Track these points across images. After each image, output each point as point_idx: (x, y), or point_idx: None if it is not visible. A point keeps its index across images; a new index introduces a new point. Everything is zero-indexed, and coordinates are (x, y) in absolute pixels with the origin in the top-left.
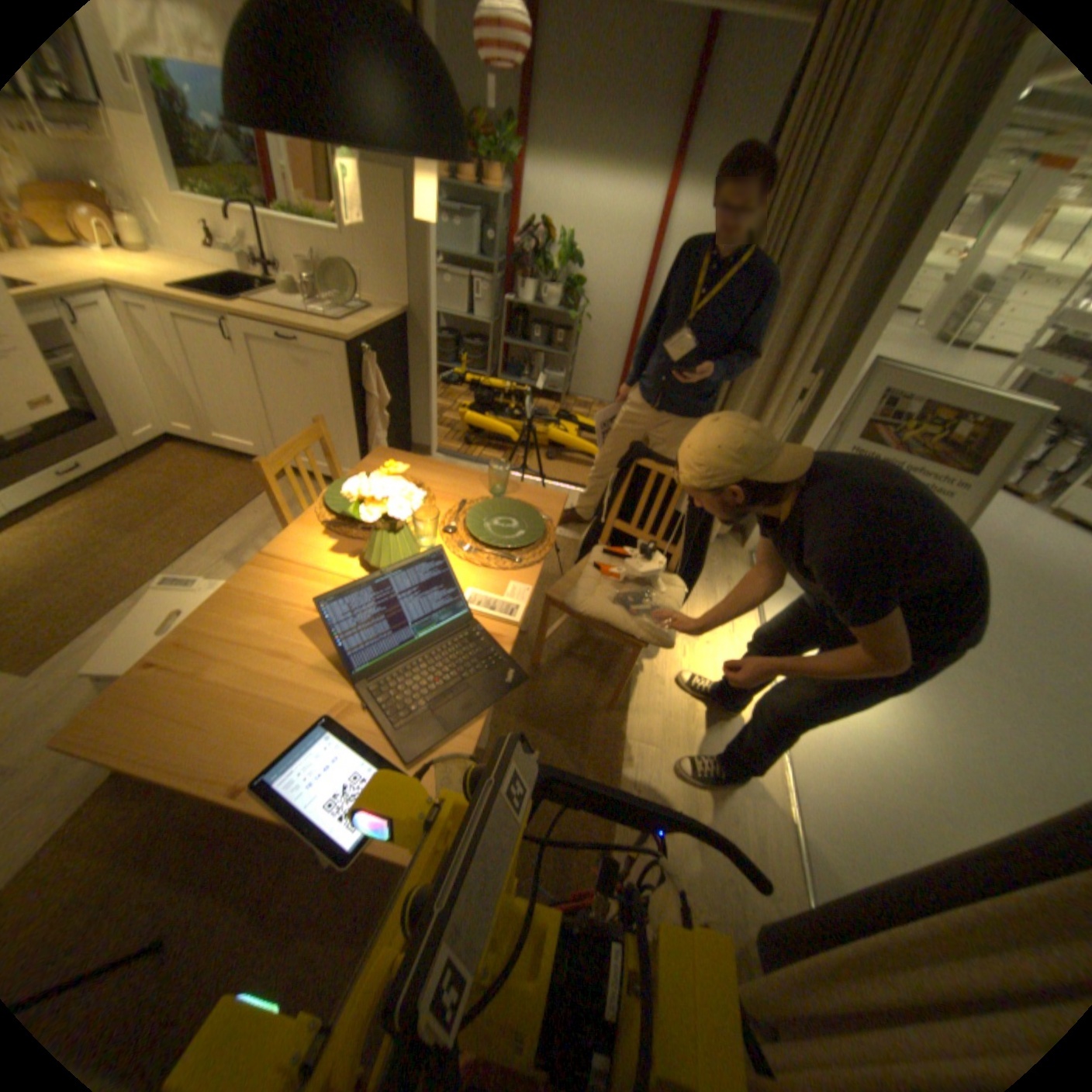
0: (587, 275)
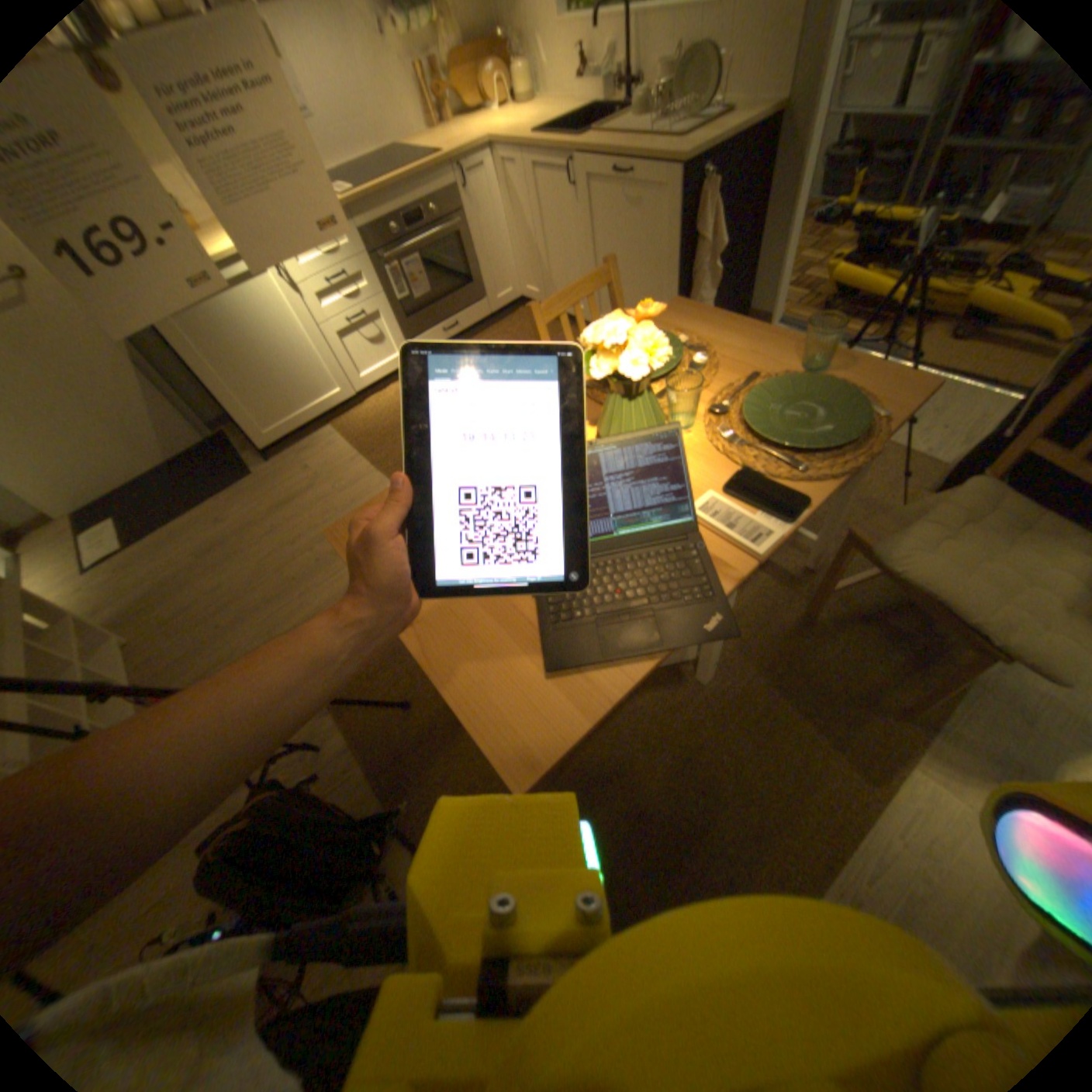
0: None
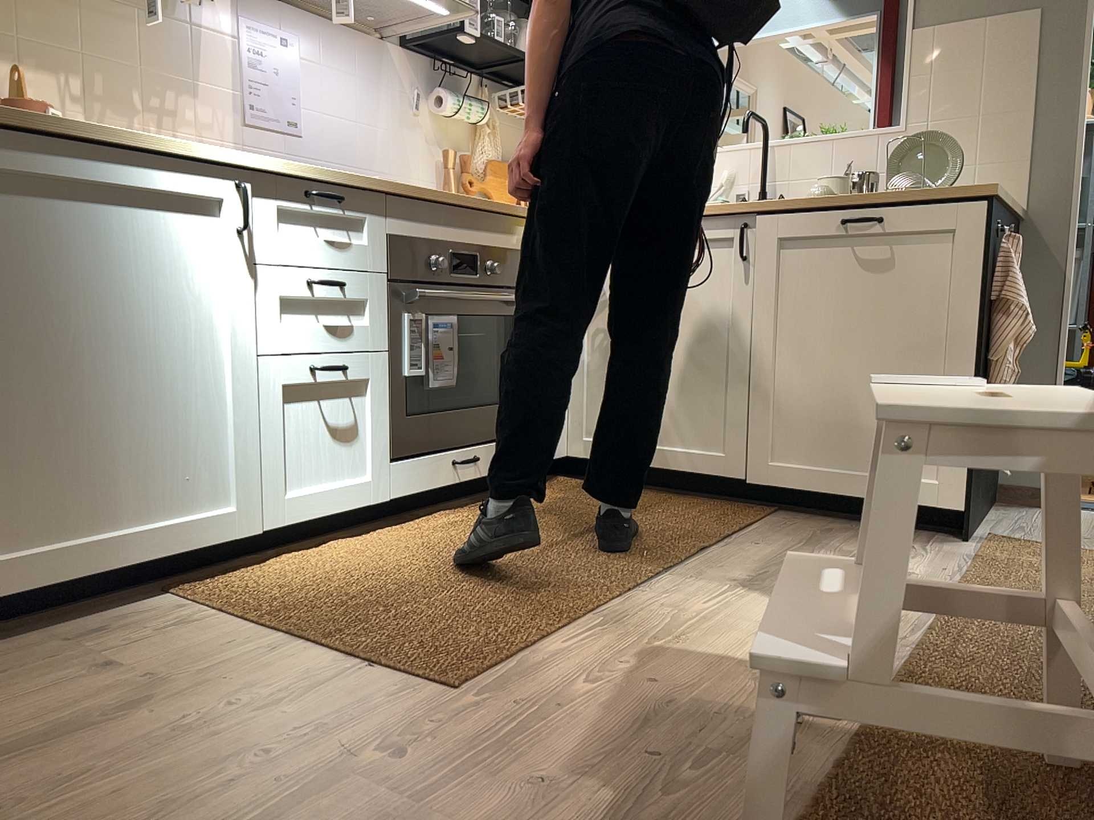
0: None
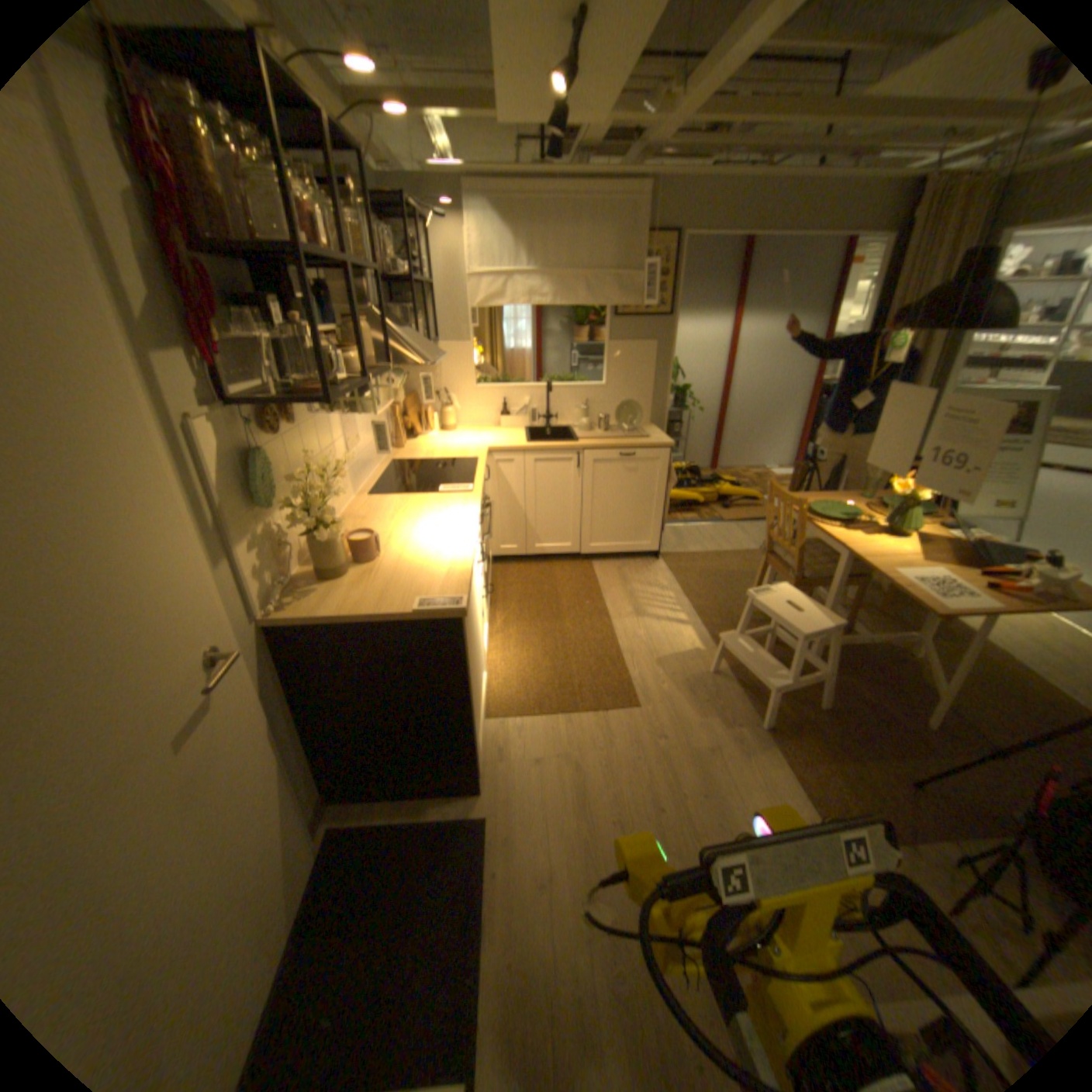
0: (682, 384)
